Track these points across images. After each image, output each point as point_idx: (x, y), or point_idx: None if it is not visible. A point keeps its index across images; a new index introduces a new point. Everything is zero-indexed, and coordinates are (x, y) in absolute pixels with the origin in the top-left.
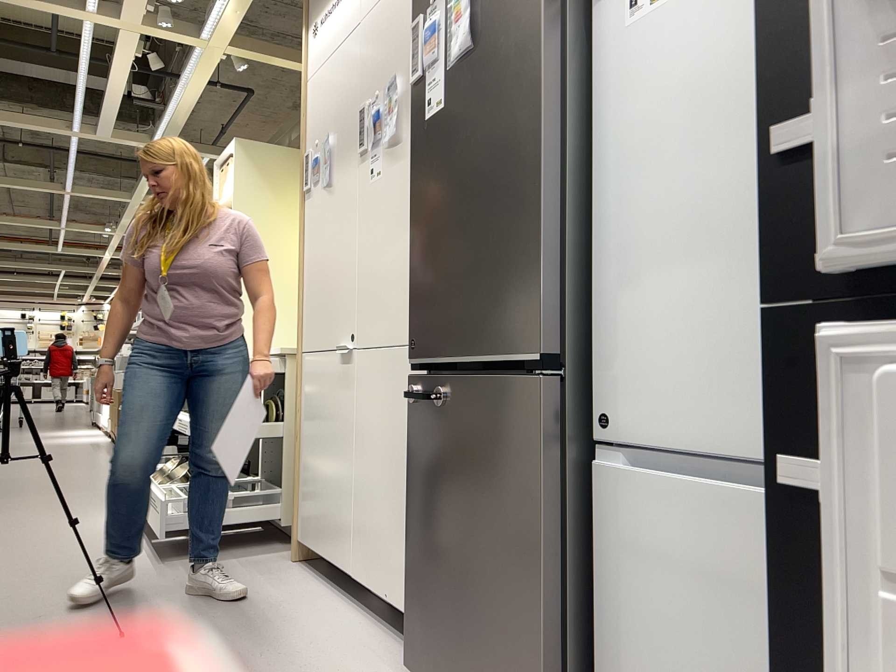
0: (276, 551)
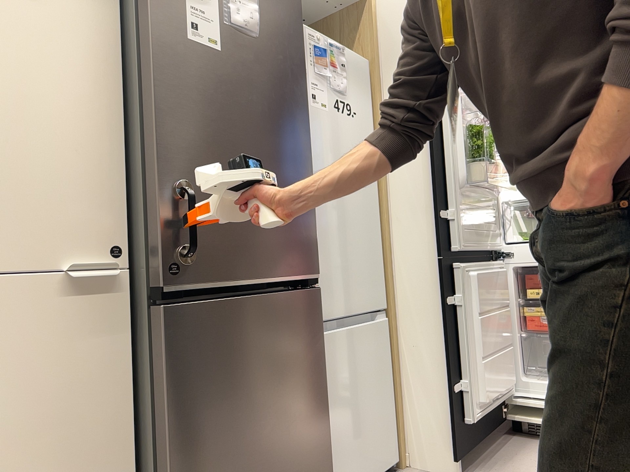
0: None
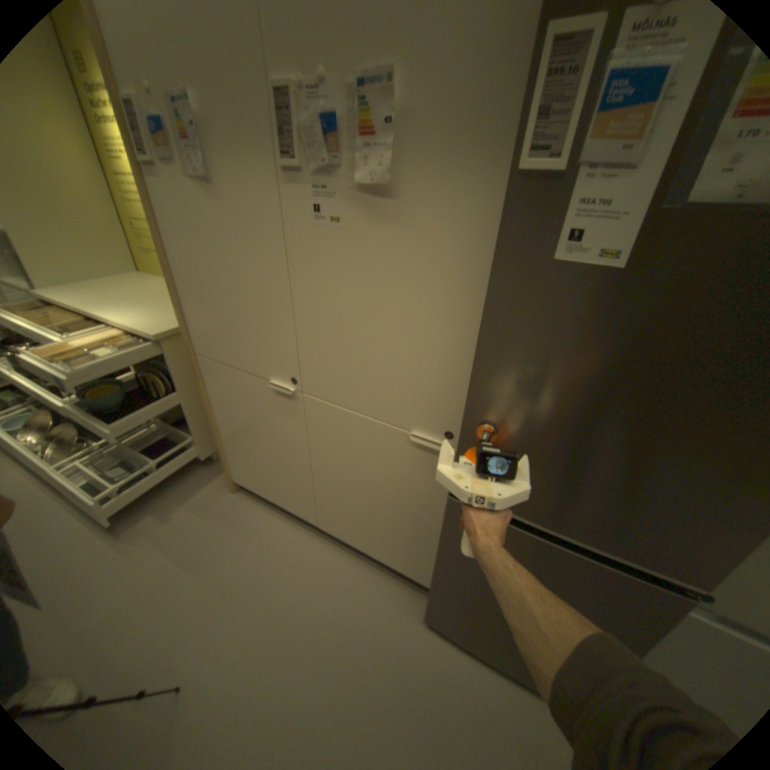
0: (207, 480)
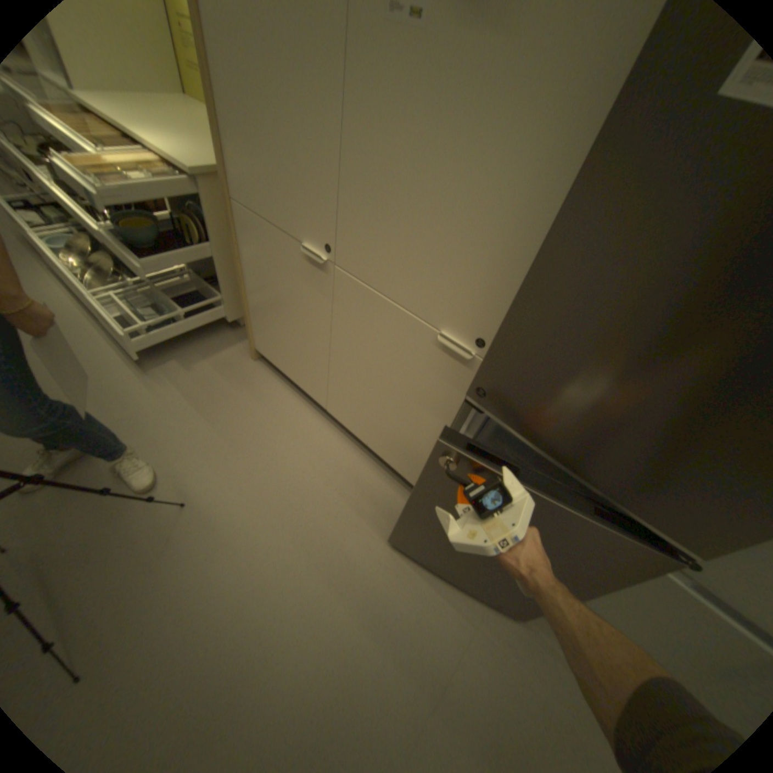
0: (232, 343)
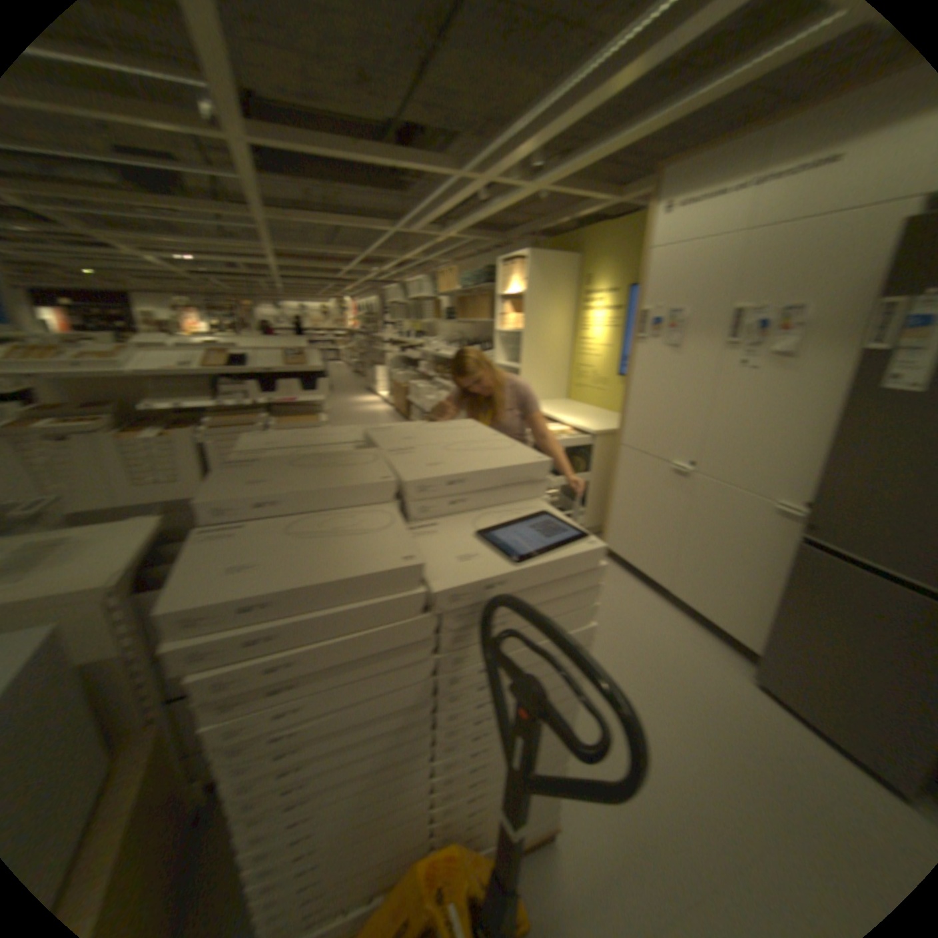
0: None
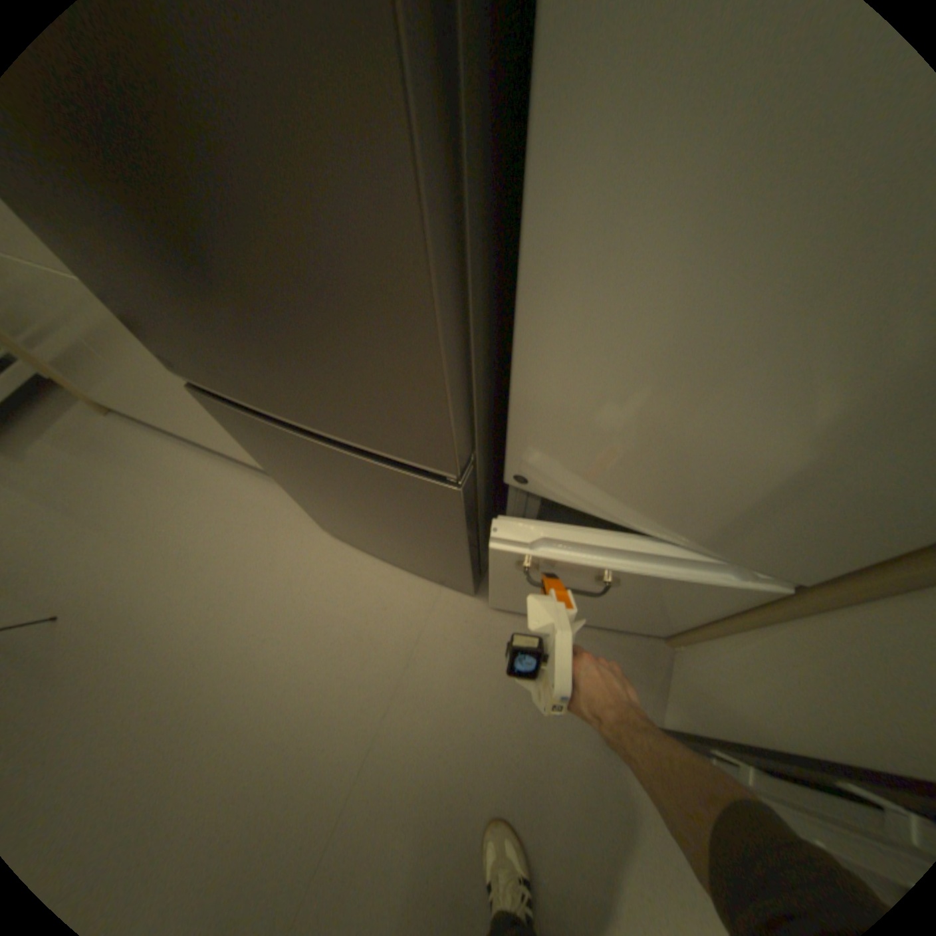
0: (69, 404)
